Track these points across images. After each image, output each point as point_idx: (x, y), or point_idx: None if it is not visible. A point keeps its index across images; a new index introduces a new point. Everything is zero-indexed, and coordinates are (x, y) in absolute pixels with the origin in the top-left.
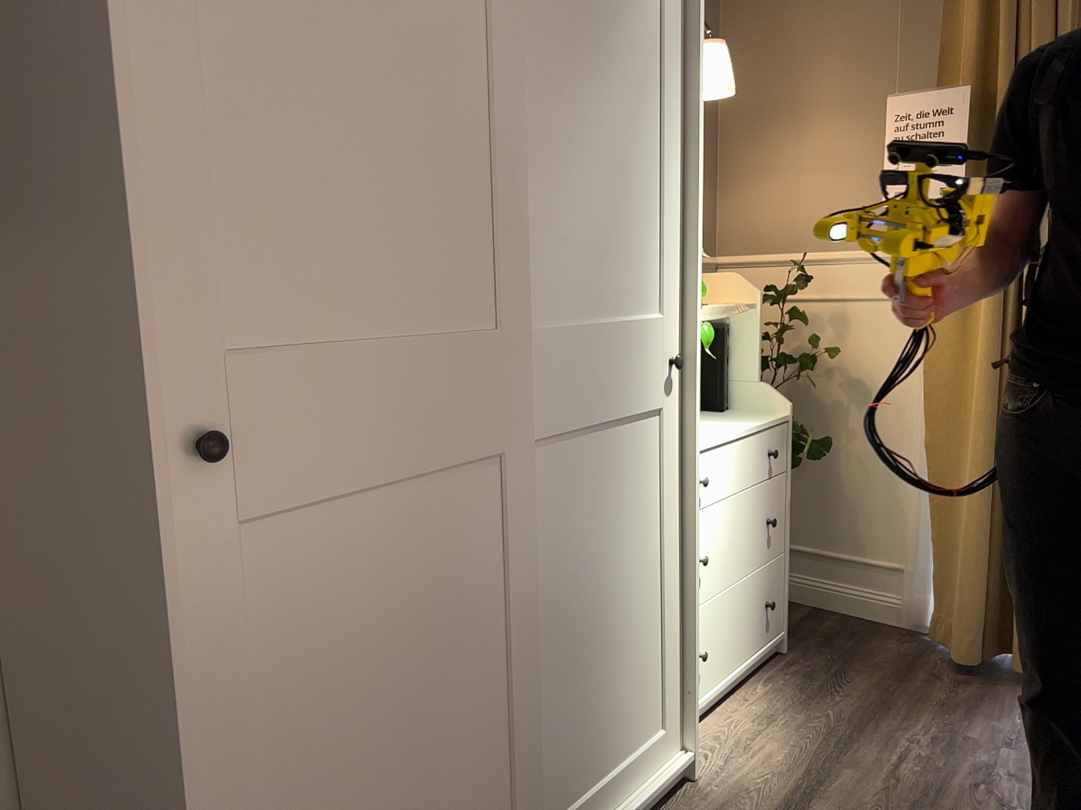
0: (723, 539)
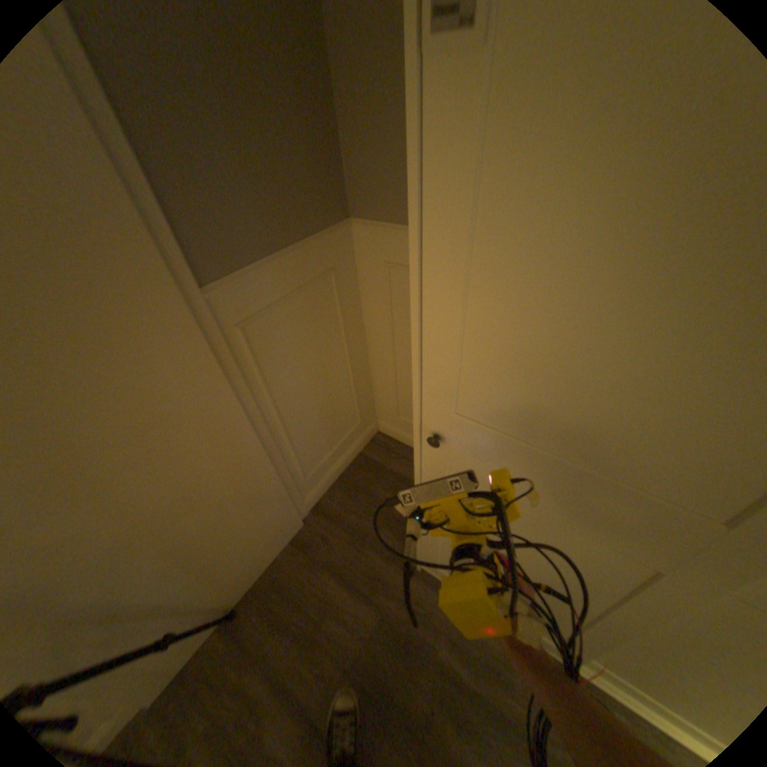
0: None
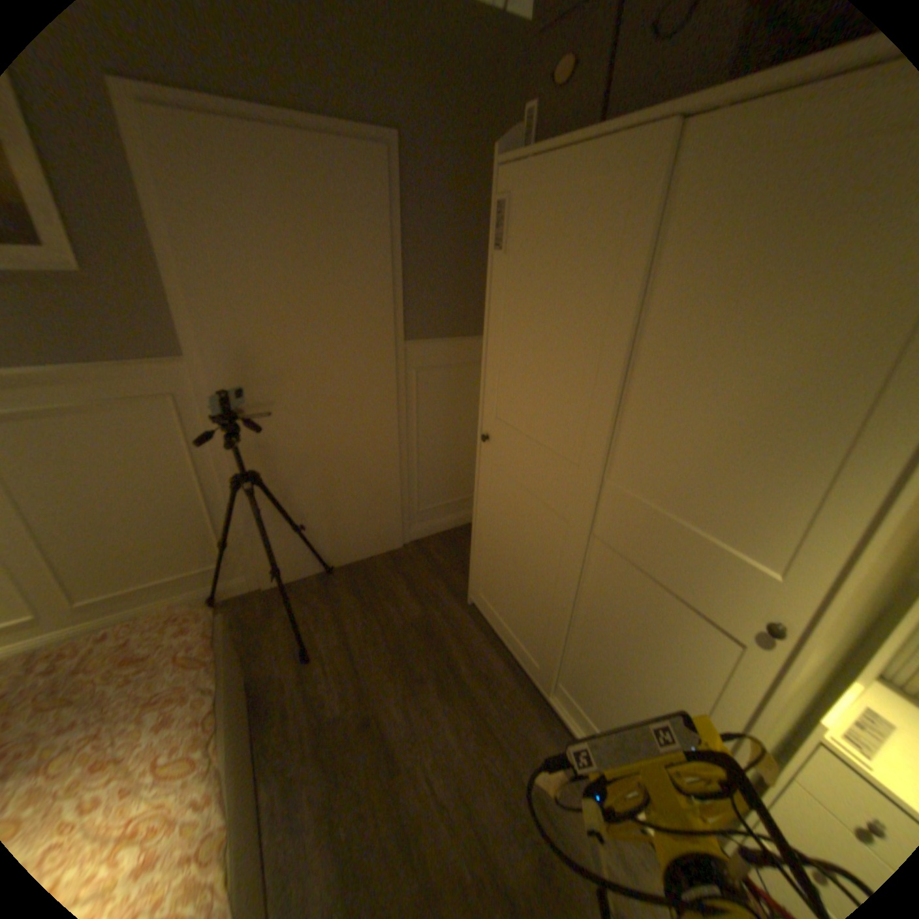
0: None
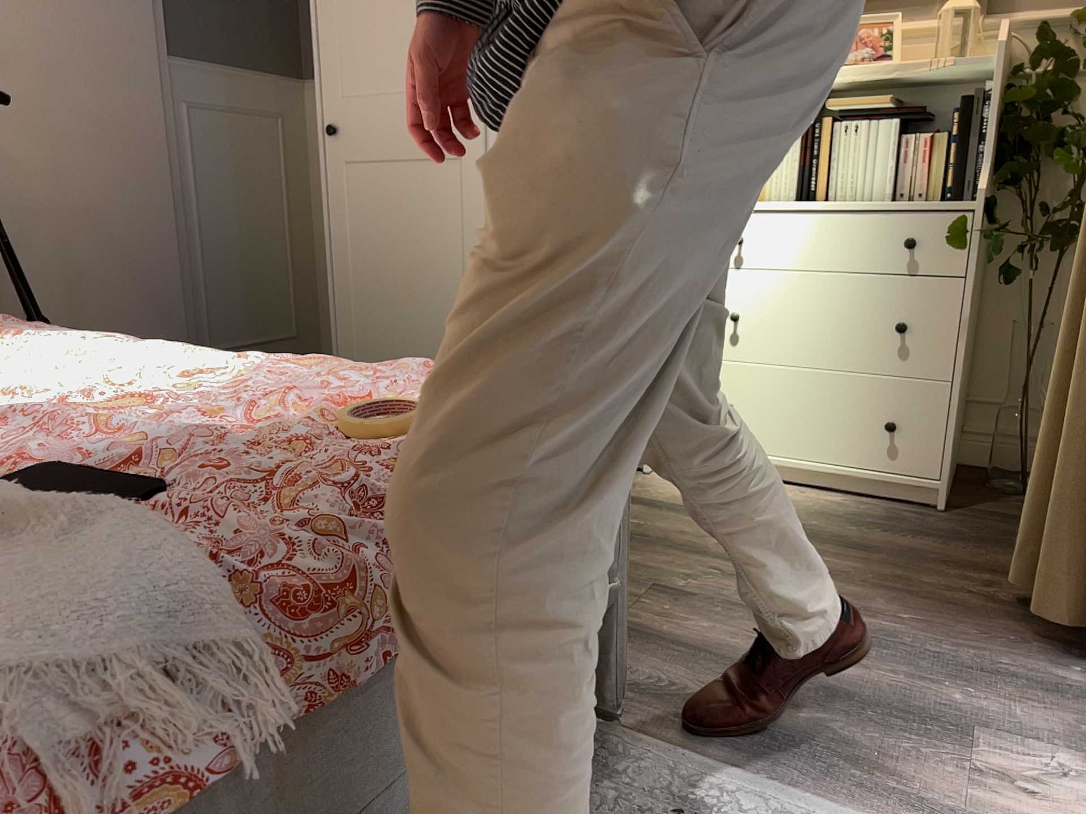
0: (782, 310)
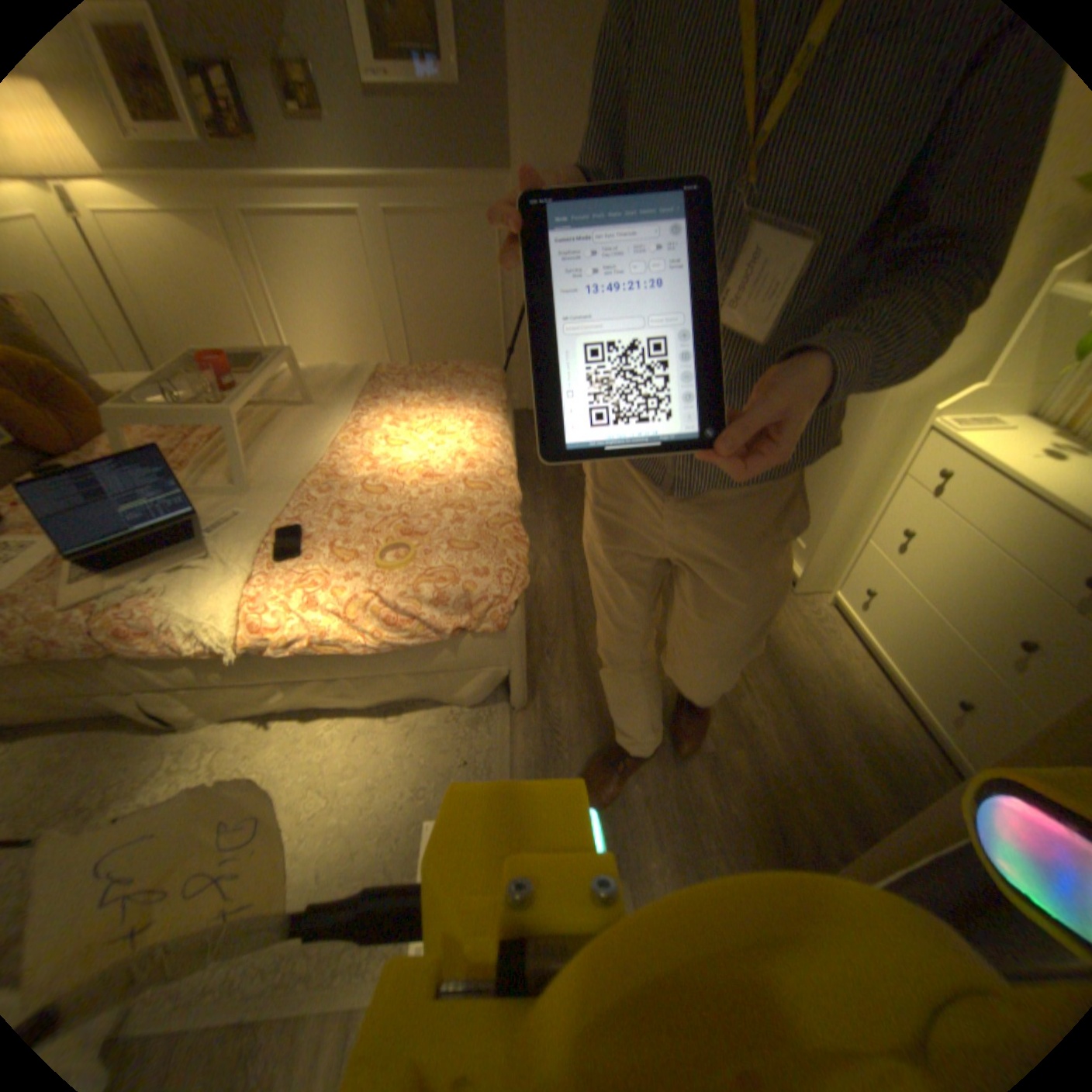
0: (949, 553)
